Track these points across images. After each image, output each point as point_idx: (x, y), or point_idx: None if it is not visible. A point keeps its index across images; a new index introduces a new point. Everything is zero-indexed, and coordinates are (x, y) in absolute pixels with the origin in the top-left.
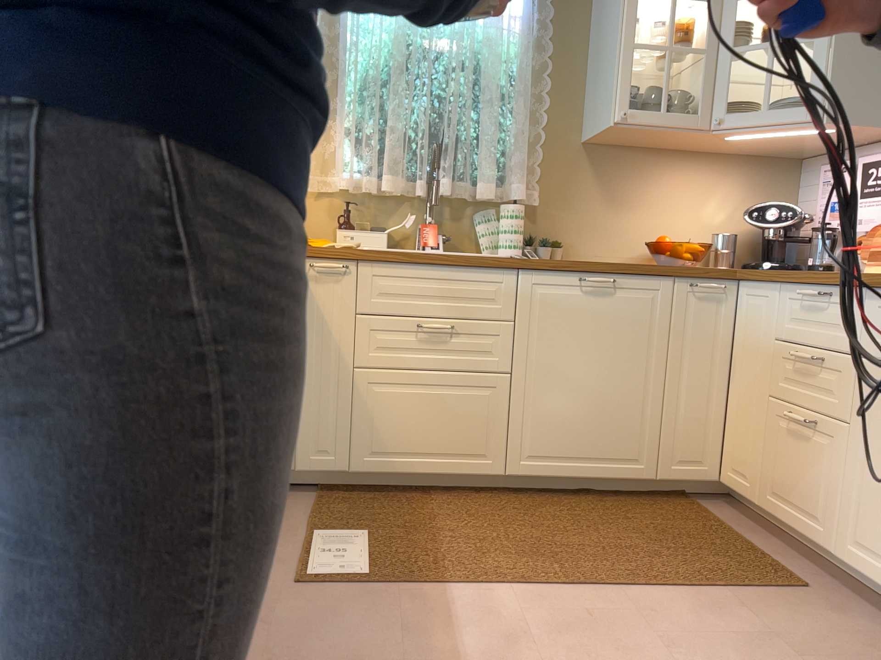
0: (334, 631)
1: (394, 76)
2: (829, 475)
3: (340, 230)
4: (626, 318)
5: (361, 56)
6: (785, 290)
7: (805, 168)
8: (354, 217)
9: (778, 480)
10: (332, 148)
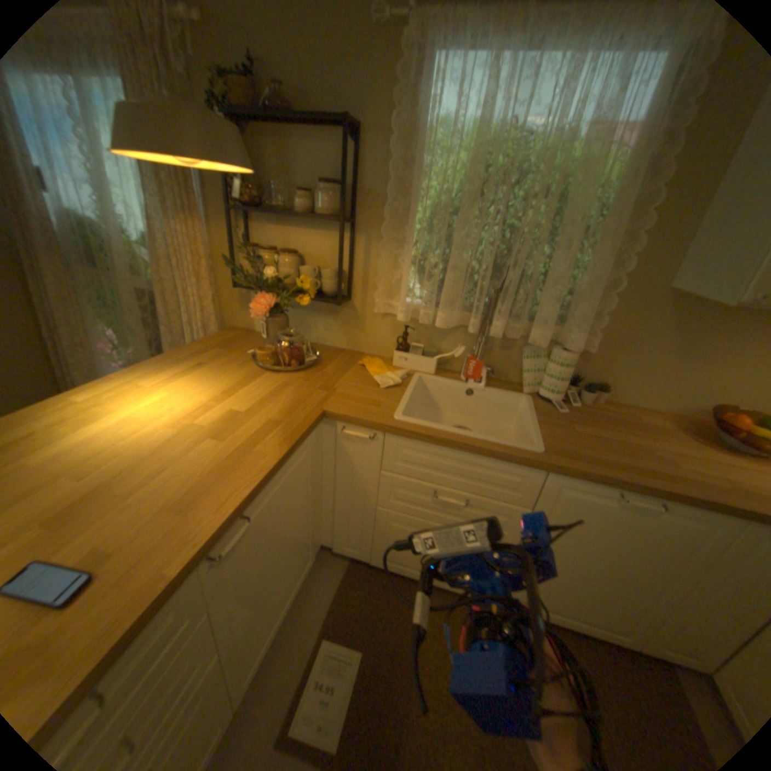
0: None
1: (464, 209)
2: None
3: (397, 353)
4: (665, 541)
5: (435, 180)
6: None
7: None
8: (412, 337)
9: None
10: (399, 275)
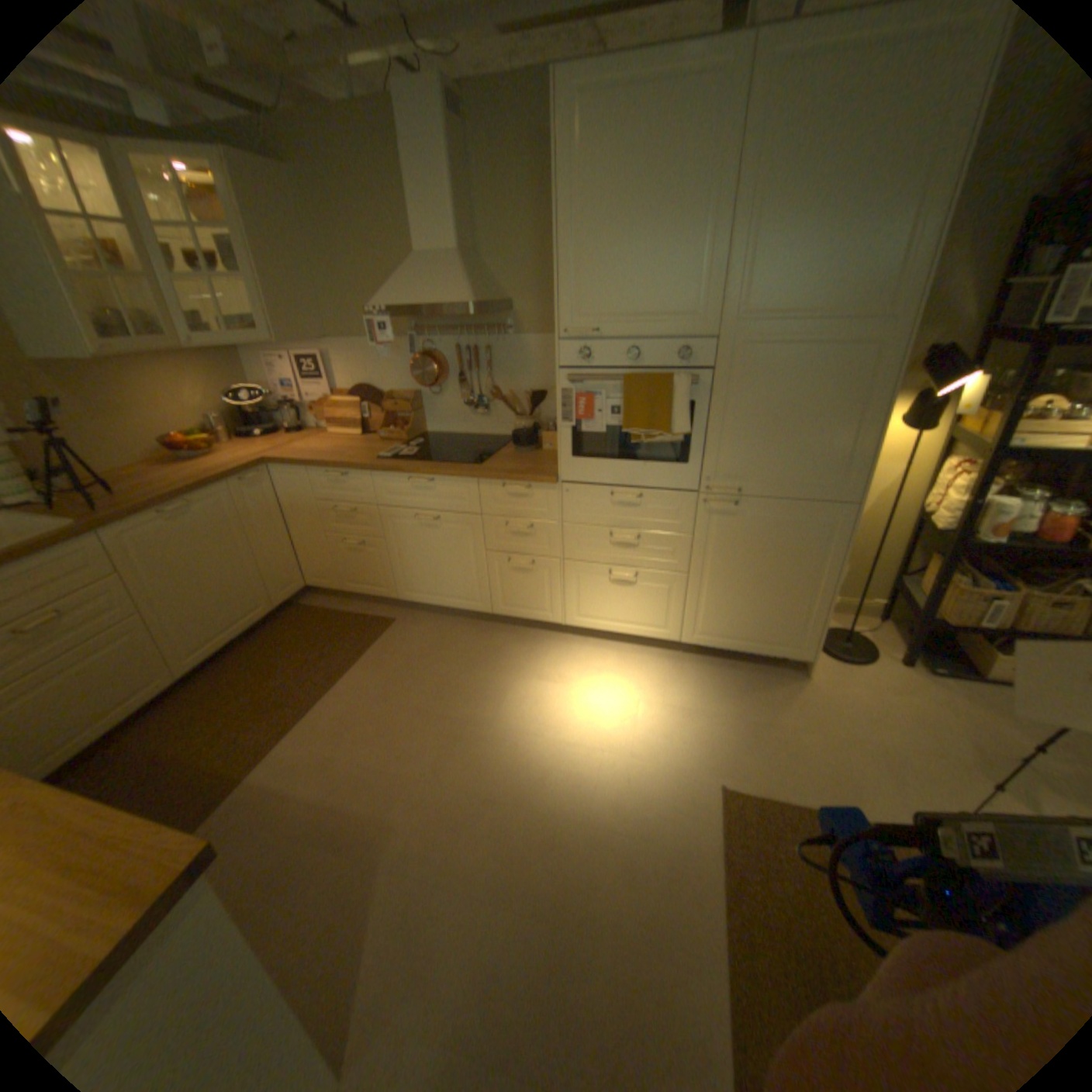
0: (222, 875)
1: None
2: (381, 565)
3: None
4: (206, 525)
5: None
6: (310, 471)
7: (239, 350)
8: None
9: (349, 575)
10: None
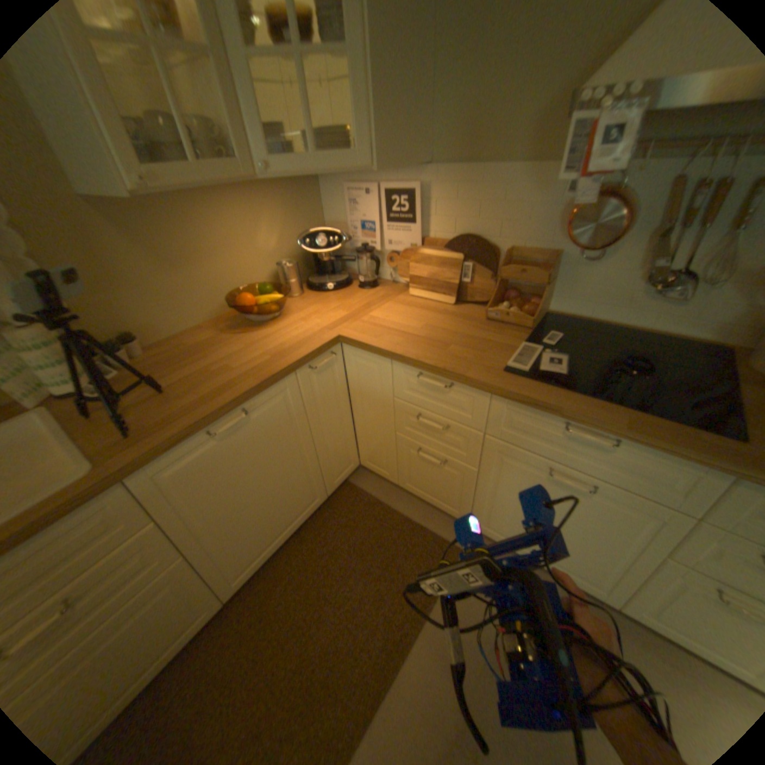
0: None
1: None
2: (460, 489)
3: None
4: (267, 430)
5: None
6: (396, 364)
7: (321, 179)
8: None
9: (414, 478)
10: None
